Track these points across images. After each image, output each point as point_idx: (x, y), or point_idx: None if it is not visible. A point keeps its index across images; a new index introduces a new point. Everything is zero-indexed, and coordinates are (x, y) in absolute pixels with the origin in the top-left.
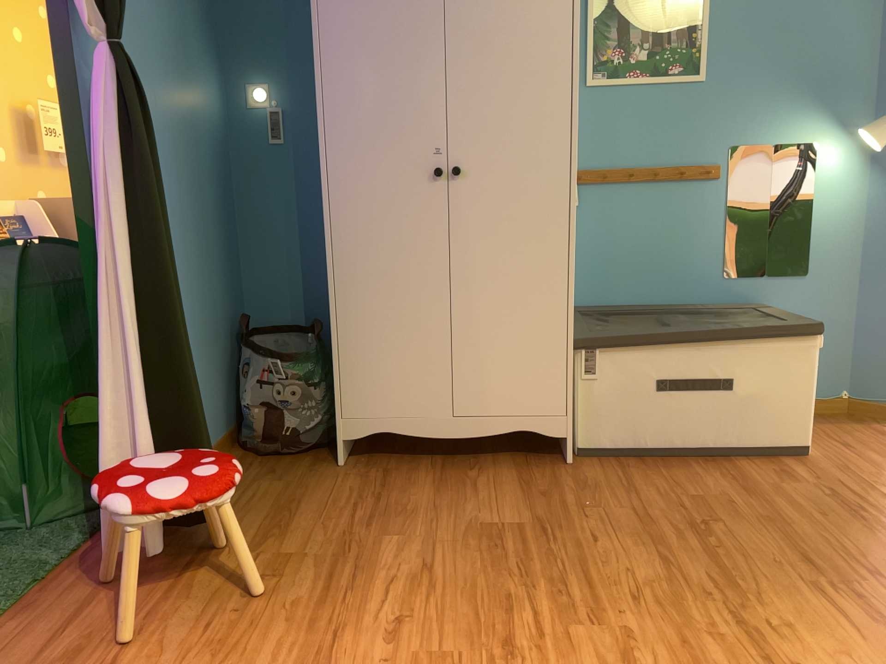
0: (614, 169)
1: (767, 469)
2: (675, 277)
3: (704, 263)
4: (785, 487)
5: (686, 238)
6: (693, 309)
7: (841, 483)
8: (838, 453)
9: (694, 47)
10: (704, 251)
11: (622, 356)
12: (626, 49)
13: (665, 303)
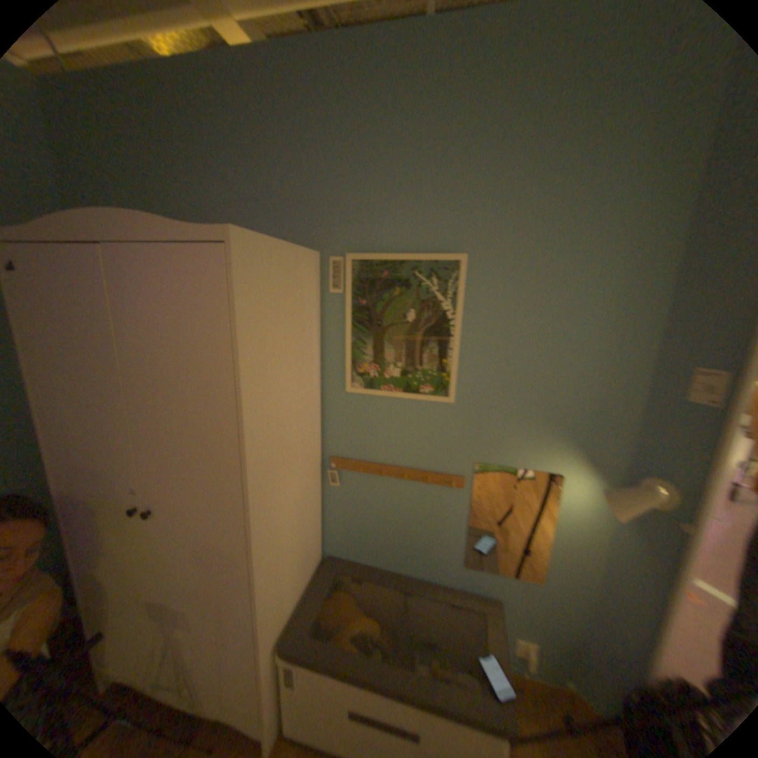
0: (369, 462)
1: None
2: (420, 557)
3: (446, 553)
4: None
5: (431, 530)
6: (434, 585)
7: None
8: None
9: (444, 371)
10: (447, 543)
11: (314, 687)
12: (380, 366)
13: (411, 574)
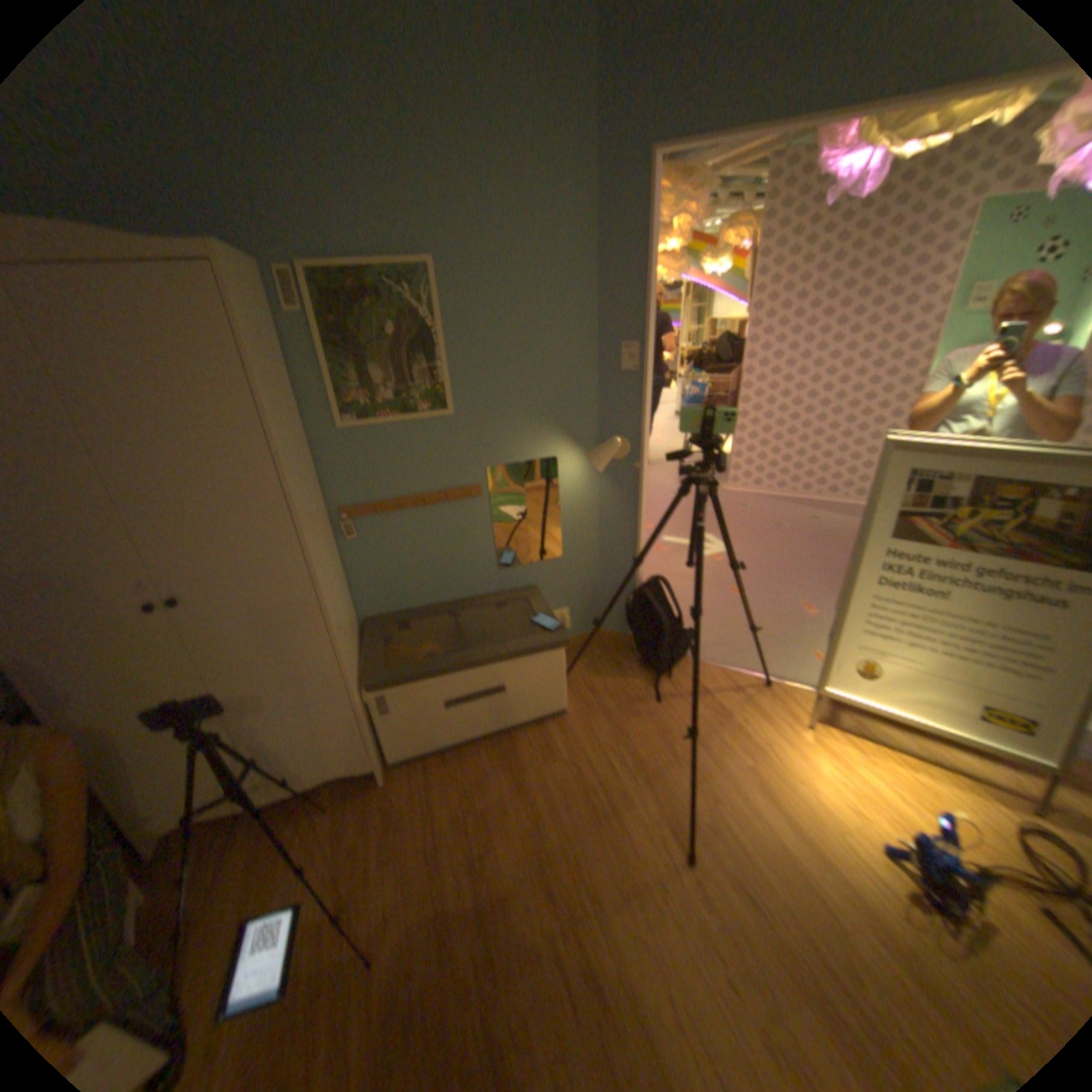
0: (383, 500)
1: (535, 745)
2: (458, 577)
3: (480, 563)
4: (545, 773)
5: (462, 547)
6: (477, 597)
7: (583, 753)
8: (585, 704)
9: (437, 384)
10: (478, 553)
11: (408, 697)
12: (369, 390)
13: (454, 597)
